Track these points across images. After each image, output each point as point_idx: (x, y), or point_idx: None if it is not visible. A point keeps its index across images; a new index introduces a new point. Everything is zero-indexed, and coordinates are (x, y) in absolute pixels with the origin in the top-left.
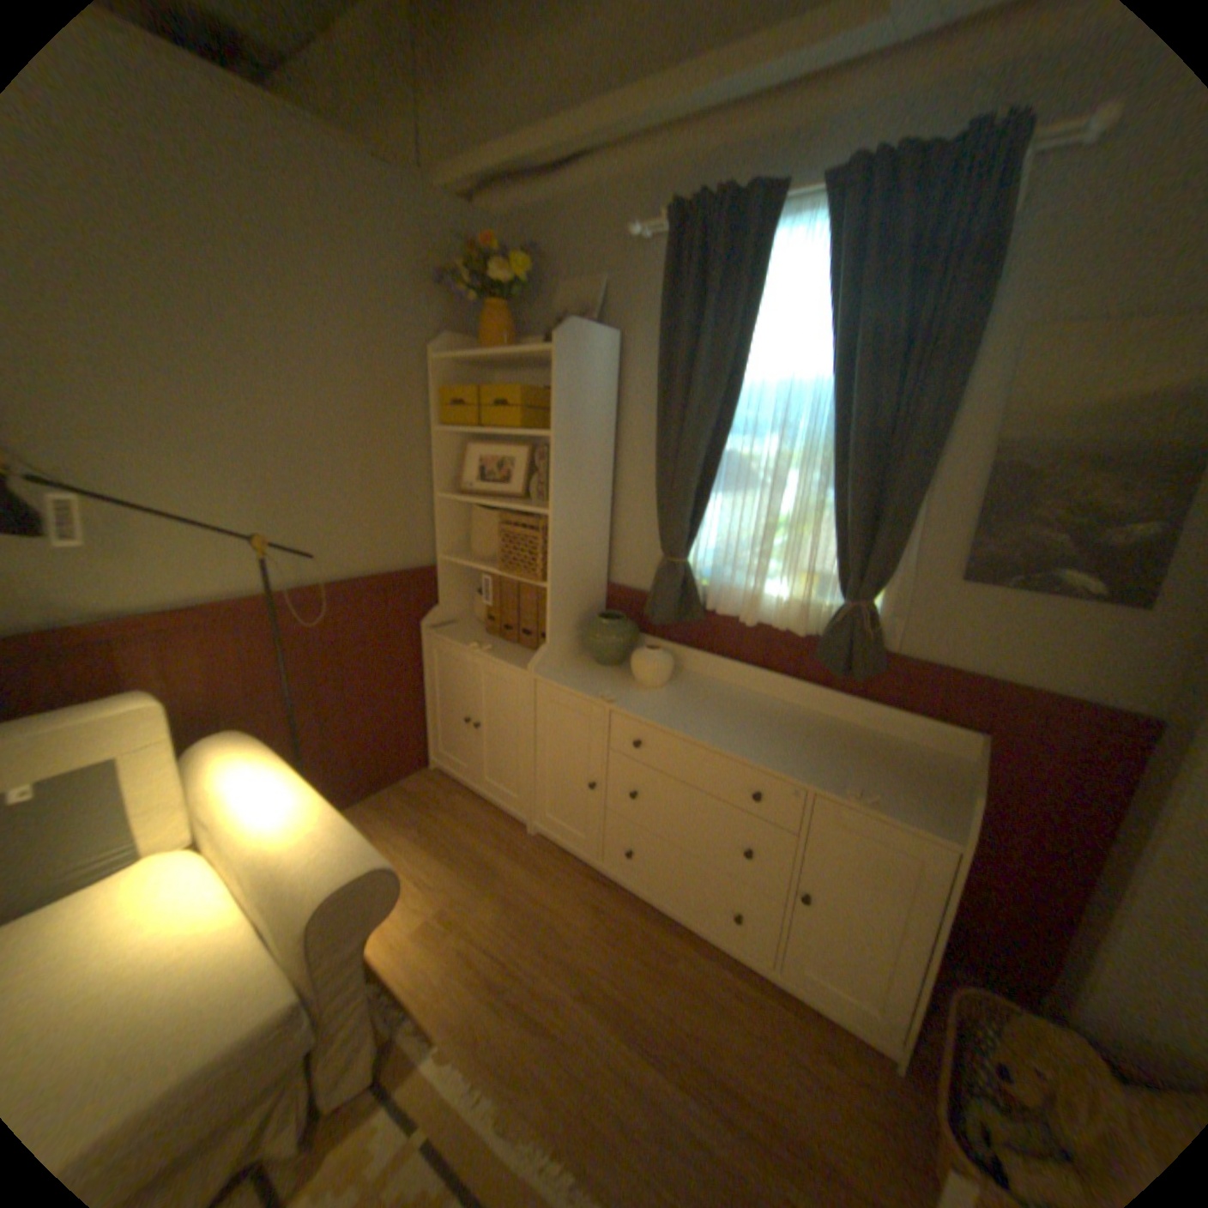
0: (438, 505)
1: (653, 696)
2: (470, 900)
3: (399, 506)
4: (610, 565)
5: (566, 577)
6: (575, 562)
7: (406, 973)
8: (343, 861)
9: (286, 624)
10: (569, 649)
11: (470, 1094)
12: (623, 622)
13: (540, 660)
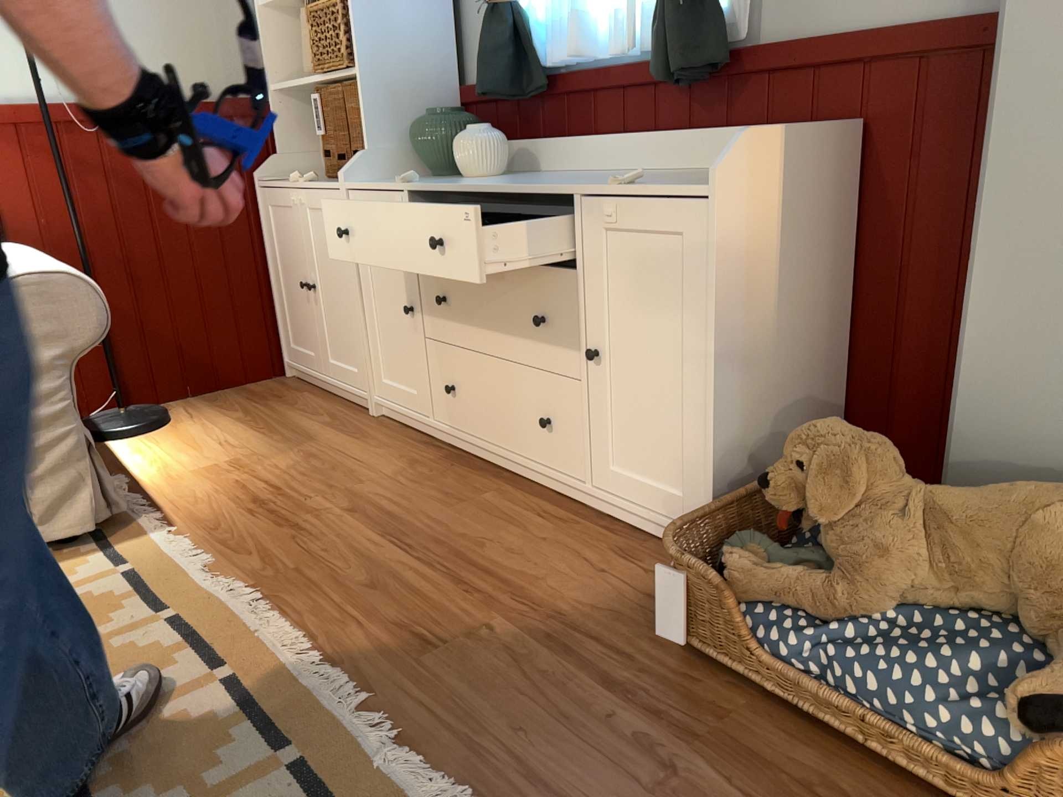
0: (263, 22)
1: (469, 180)
2: (273, 453)
3: (214, 21)
4: (463, 65)
5: (384, 63)
6: (397, 46)
7: (176, 490)
8: (45, 267)
9: (82, 149)
10: (400, 165)
11: (192, 551)
12: (454, 113)
13: (353, 168)
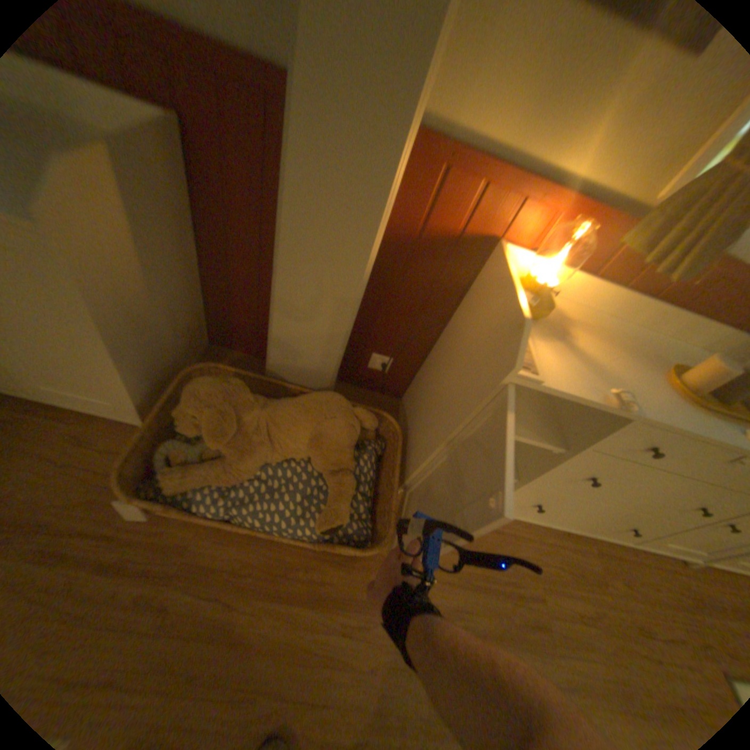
0: None
1: None
2: None
3: None
4: None
5: None
6: None
7: None
8: None
9: None
10: None
11: None
12: None
13: None
